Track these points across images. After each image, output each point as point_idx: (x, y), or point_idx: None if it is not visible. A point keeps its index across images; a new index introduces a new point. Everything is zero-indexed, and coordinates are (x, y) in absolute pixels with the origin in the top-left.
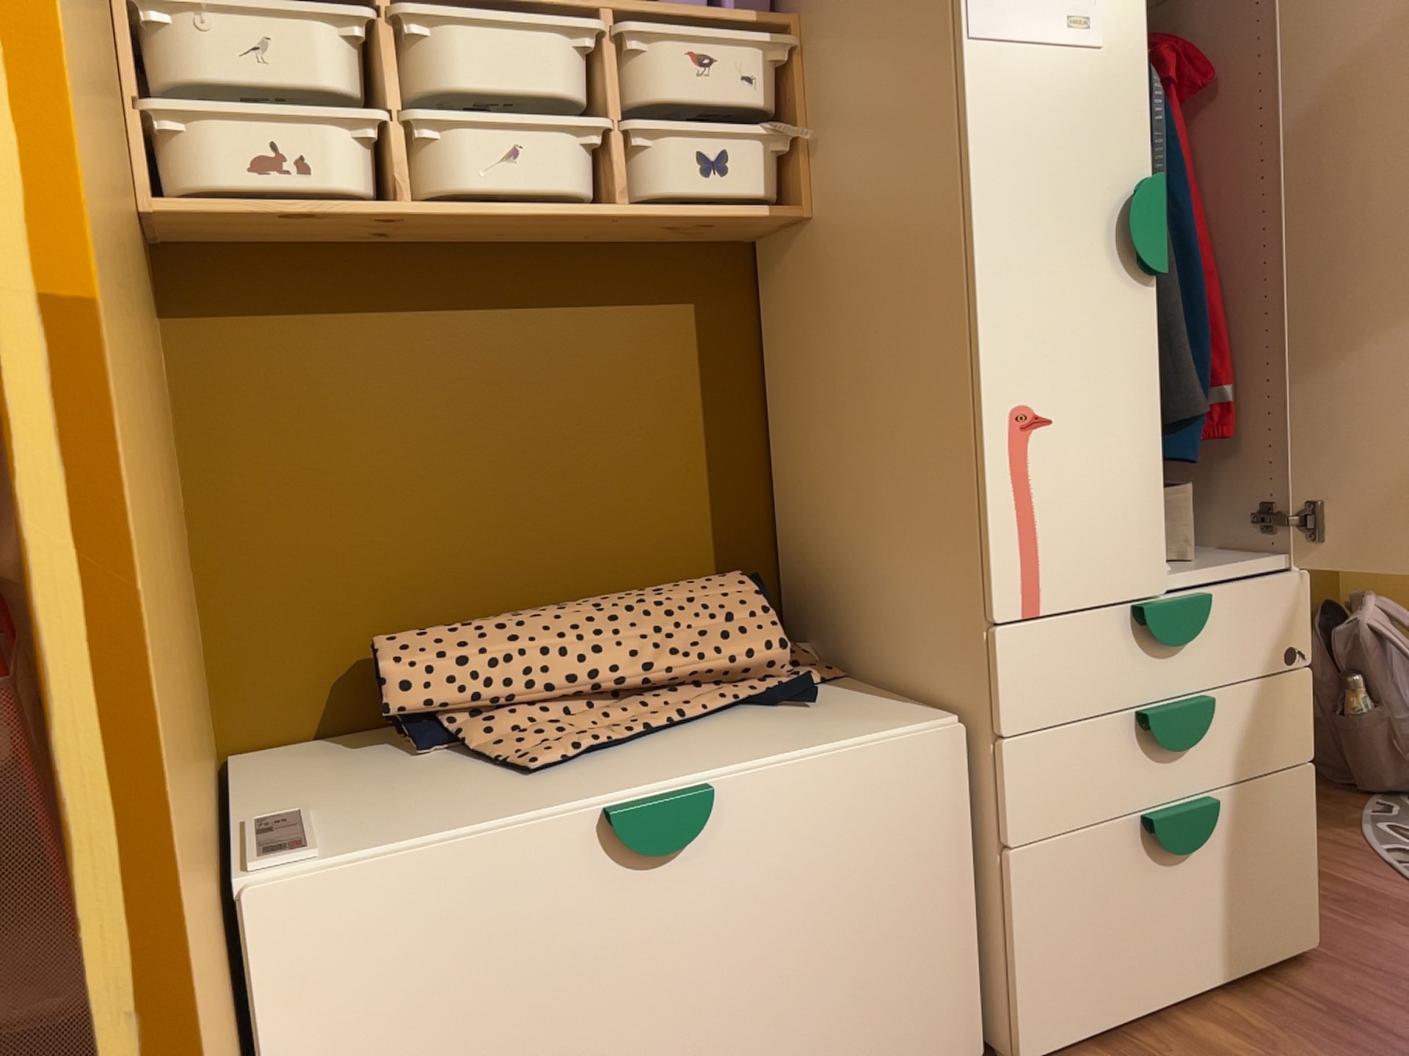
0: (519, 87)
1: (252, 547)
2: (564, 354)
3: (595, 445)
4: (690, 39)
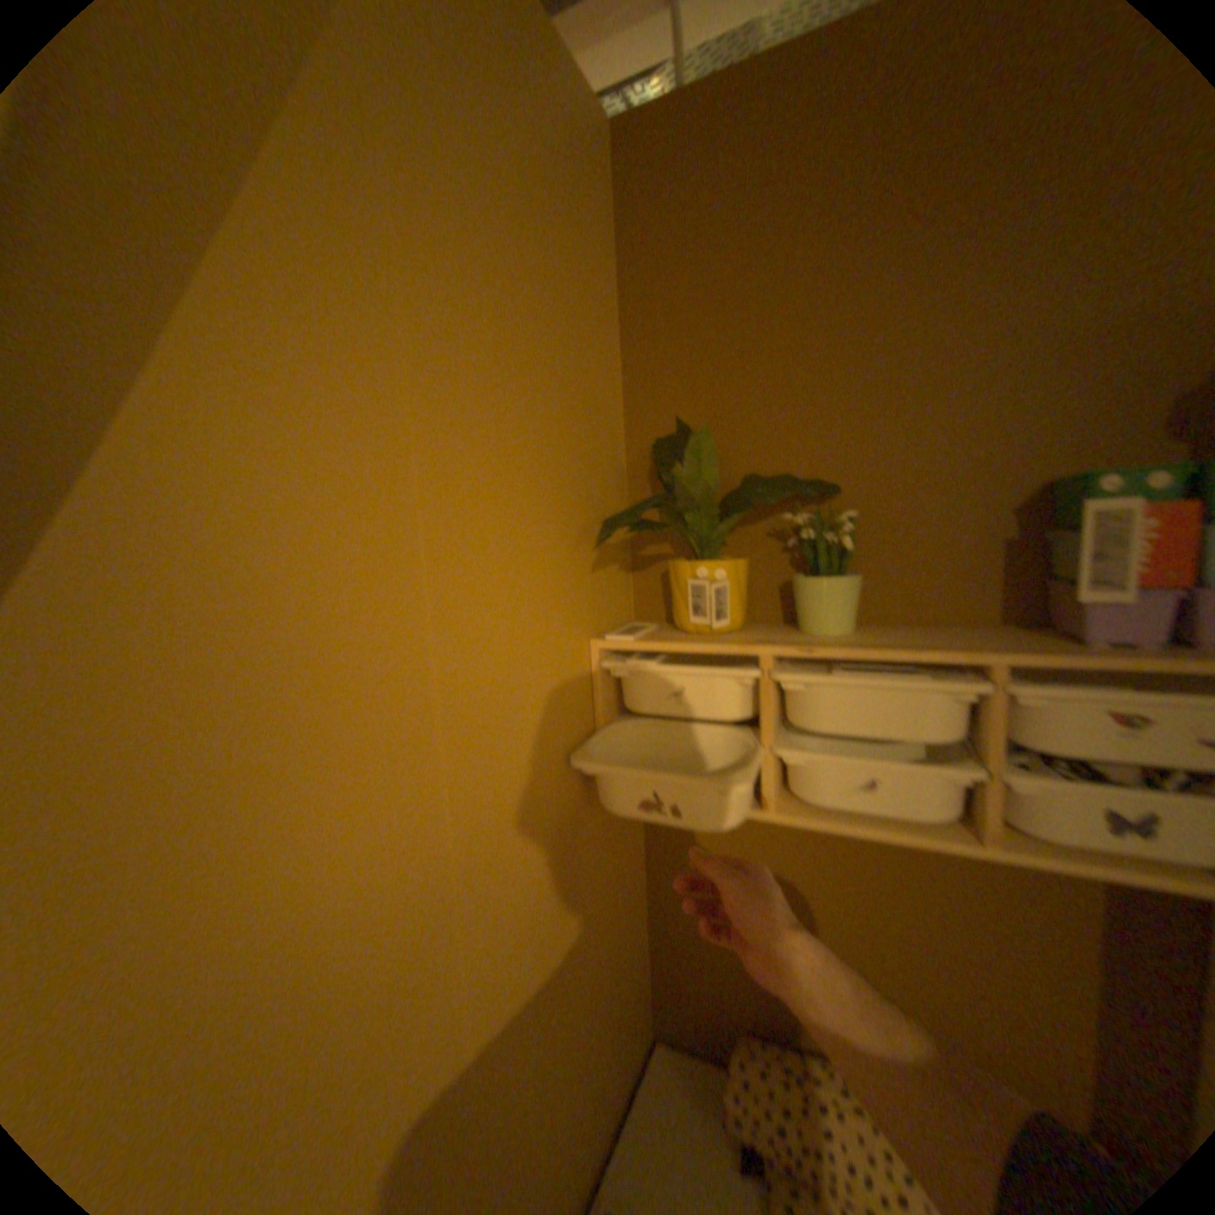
0: (884, 727)
1: (679, 931)
2: (931, 880)
3: (954, 960)
4: (1116, 701)
